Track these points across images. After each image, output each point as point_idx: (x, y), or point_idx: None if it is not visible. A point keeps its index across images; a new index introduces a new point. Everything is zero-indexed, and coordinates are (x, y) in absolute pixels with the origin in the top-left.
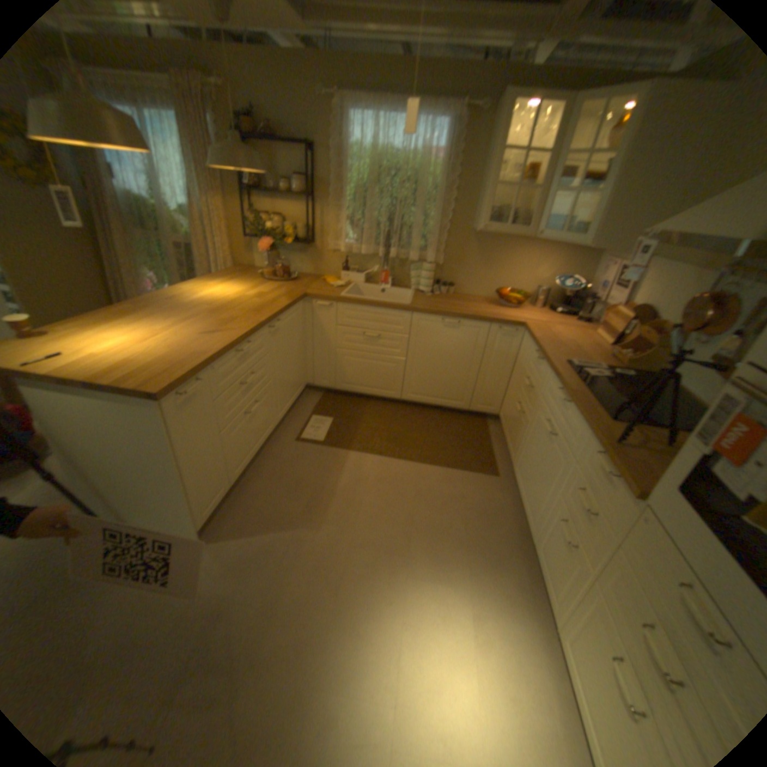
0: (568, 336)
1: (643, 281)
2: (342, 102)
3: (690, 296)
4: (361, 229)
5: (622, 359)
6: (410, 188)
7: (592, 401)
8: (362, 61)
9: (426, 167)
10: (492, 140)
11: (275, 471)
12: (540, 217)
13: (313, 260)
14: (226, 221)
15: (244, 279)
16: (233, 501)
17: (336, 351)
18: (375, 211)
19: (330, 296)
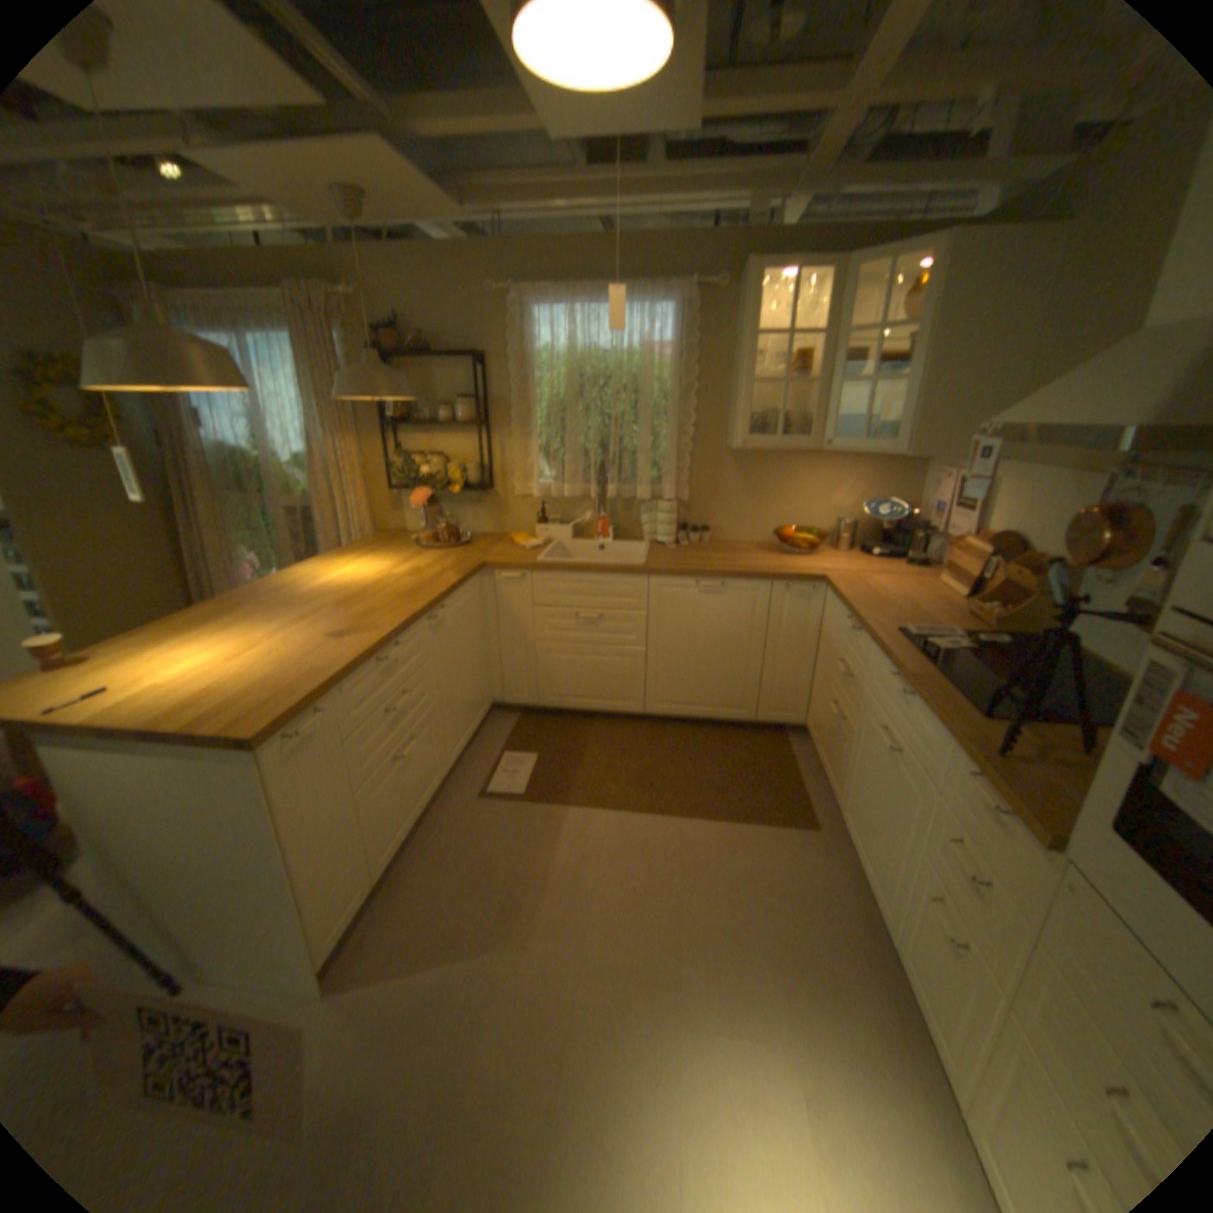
0: (897, 588)
1: (997, 496)
2: (523, 295)
3: (1074, 512)
4: (563, 461)
5: (987, 617)
6: (629, 397)
7: (949, 689)
8: (547, 242)
9: (650, 367)
10: (740, 323)
11: (448, 849)
12: (826, 419)
13: (495, 510)
14: (365, 466)
15: (392, 547)
16: (380, 908)
17: (537, 644)
18: (581, 433)
19: (523, 560)
